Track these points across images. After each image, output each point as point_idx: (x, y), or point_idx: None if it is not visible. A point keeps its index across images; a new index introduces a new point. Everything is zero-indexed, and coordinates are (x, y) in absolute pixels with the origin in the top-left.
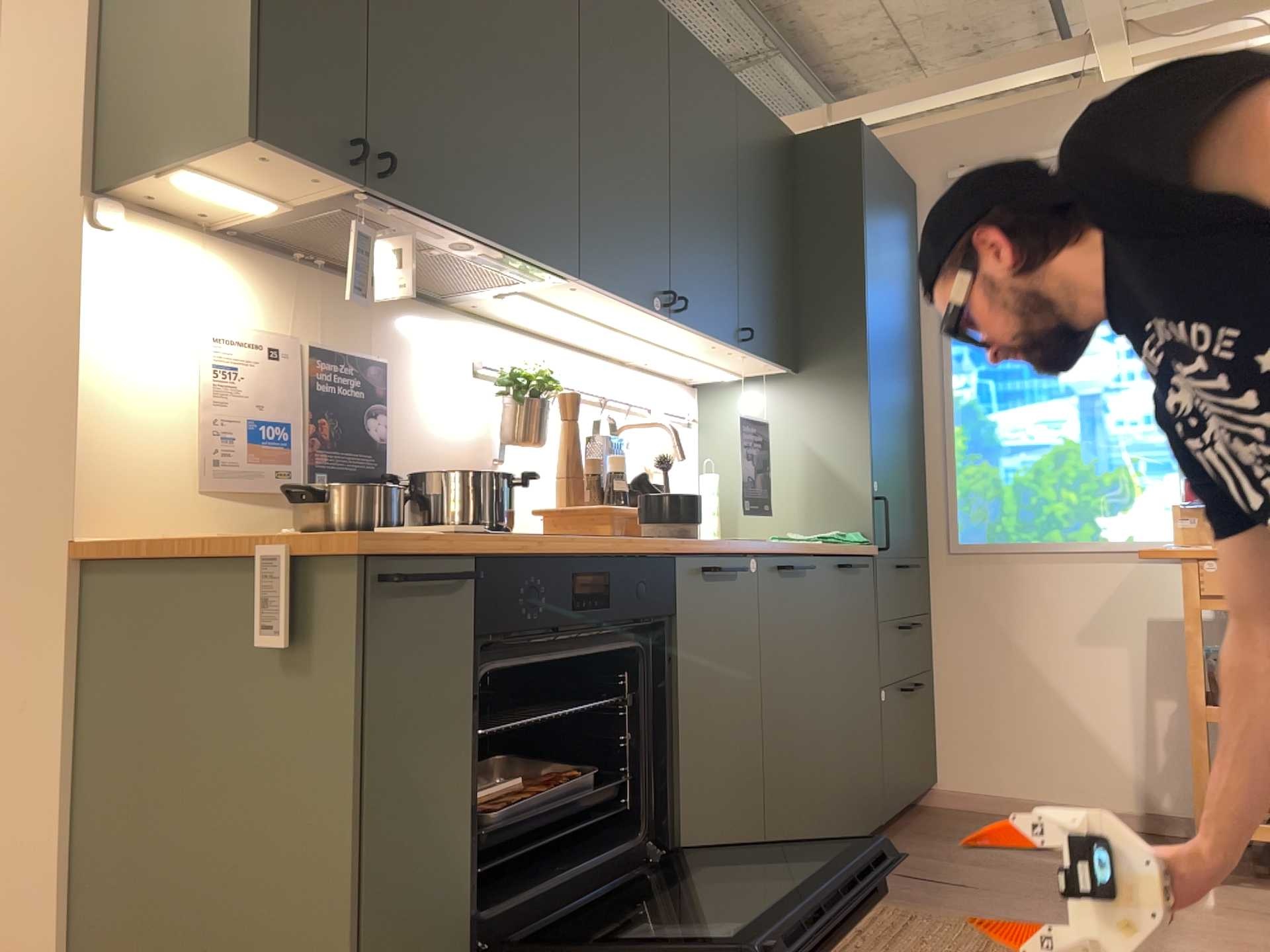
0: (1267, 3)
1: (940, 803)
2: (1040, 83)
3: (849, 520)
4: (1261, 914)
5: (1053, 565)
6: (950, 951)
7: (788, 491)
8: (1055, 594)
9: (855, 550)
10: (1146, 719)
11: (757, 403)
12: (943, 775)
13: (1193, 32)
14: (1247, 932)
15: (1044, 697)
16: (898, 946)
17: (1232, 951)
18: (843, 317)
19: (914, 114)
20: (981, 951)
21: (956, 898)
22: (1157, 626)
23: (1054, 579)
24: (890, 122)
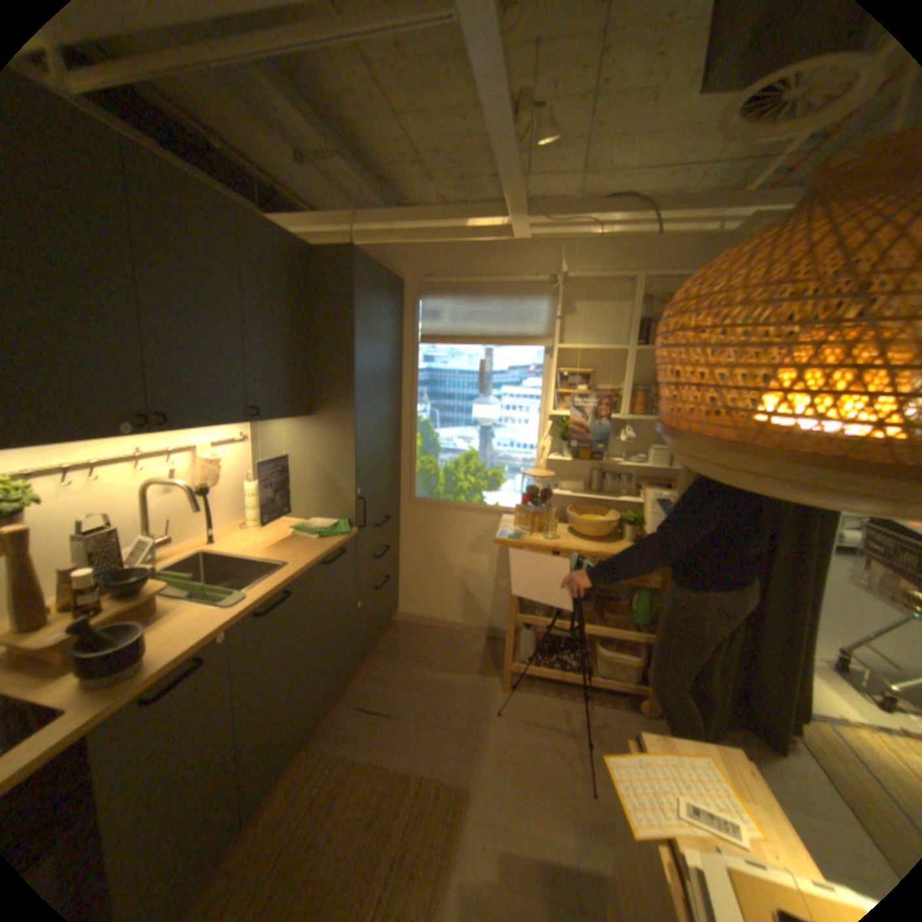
0: (605, 209)
1: (398, 620)
2: (481, 227)
3: (341, 512)
4: (524, 723)
5: (460, 513)
6: (358, 818)
7: (306, 489)
8: (459, 528)
9: (337, 542)
10: (494, 589)
11: (287, 431)
12: (400, 608)
13: (565, 218)
14: (515, 746)
15: (449, 576)
16: (329, 818)
17: (505, 772)
18: (340, 385)
19: (408, 230)
20: (376, 812)
21: (380, 736)
22: (504, 548)
23: (460, 521)
24: (394, 231)
